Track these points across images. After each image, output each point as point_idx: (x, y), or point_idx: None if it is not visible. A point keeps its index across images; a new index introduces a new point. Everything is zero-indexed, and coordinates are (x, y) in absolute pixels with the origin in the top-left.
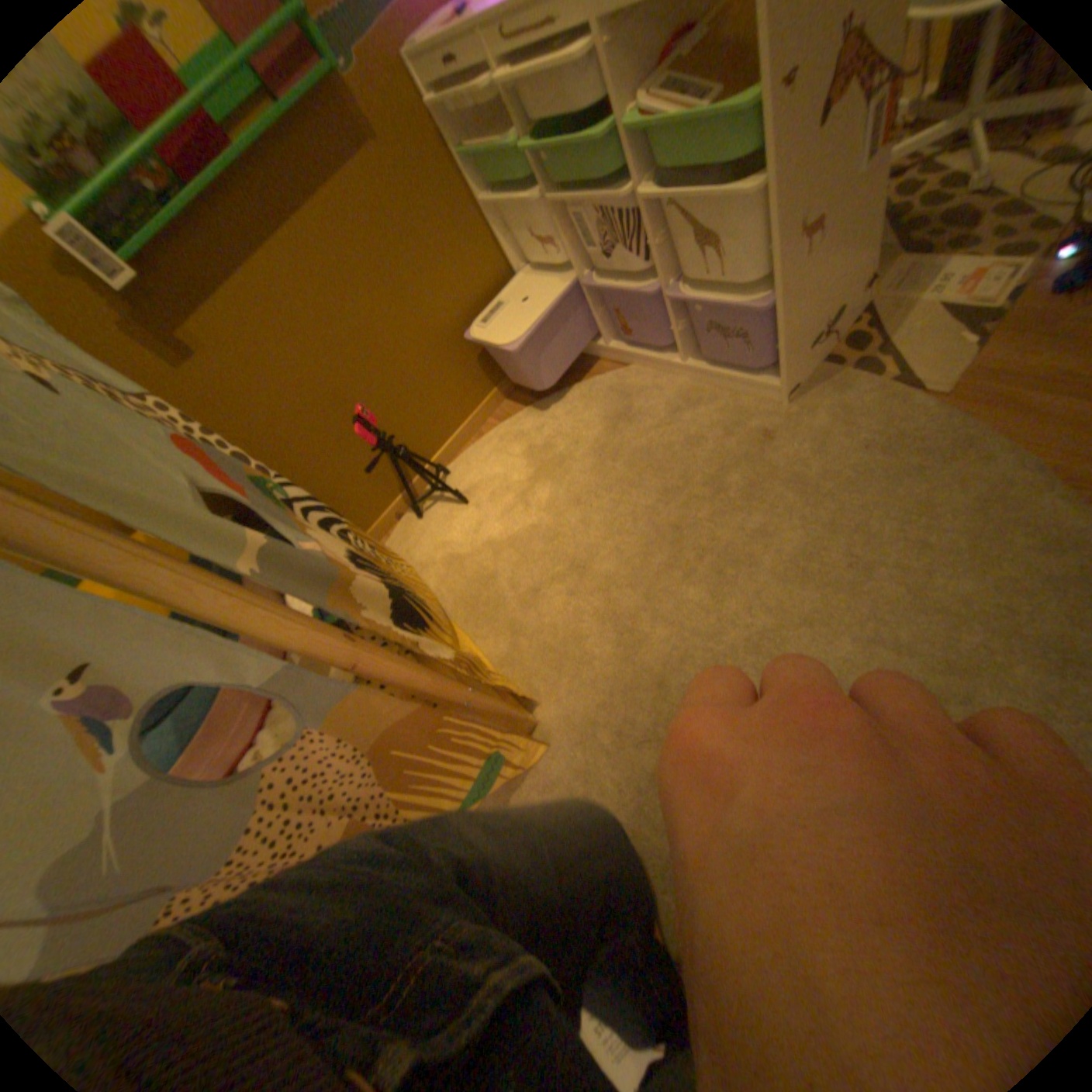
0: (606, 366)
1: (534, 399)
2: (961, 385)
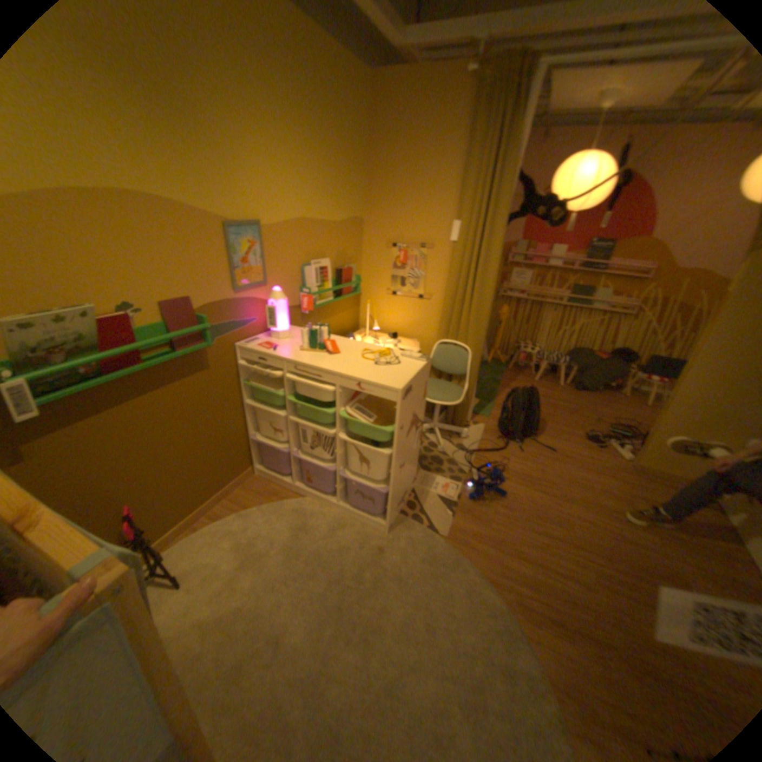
0: (289, 495)
1: (240, 509)
2: (450, 534)
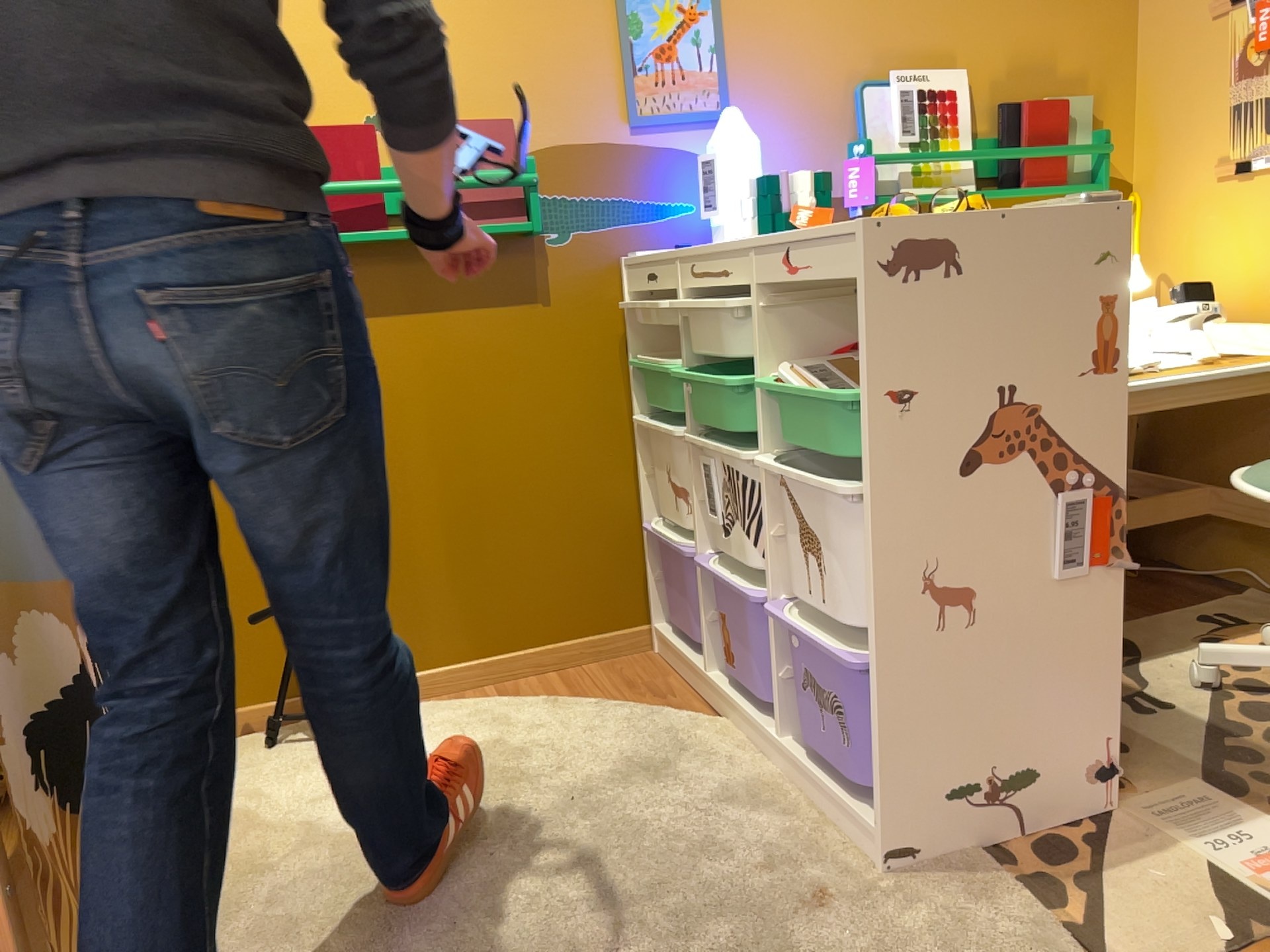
0: (691, 706)
1: (566, 694)
2: None
